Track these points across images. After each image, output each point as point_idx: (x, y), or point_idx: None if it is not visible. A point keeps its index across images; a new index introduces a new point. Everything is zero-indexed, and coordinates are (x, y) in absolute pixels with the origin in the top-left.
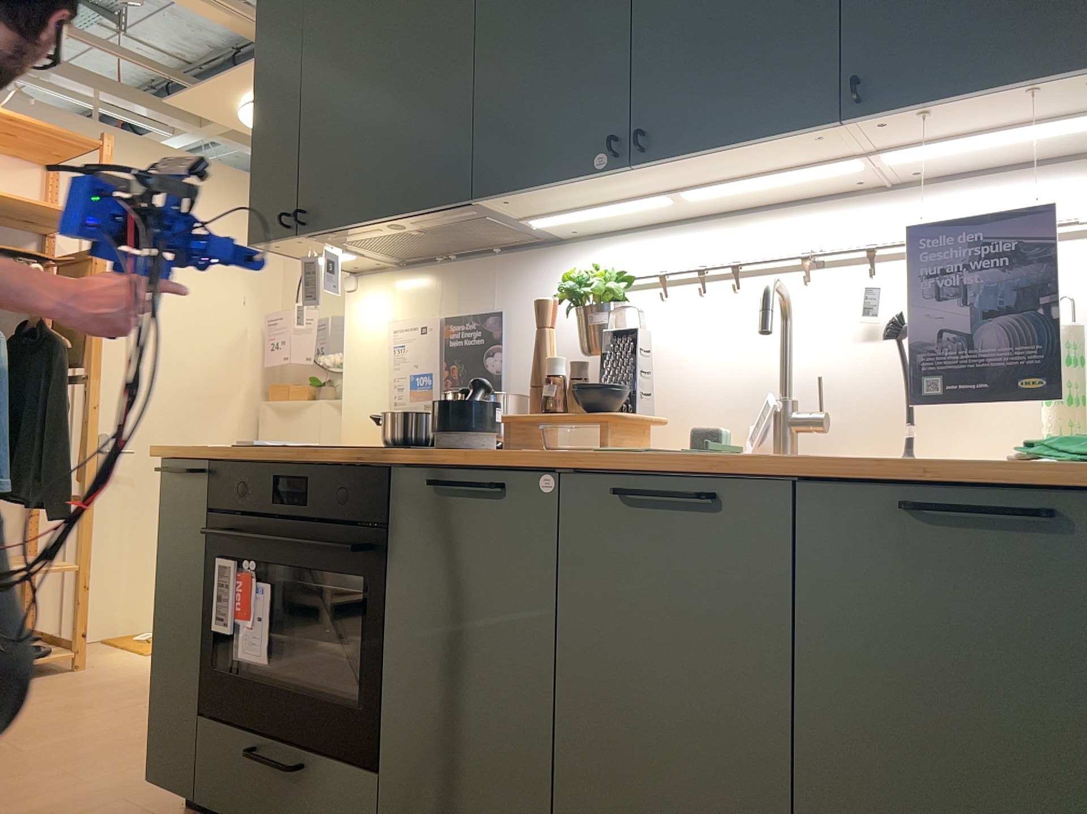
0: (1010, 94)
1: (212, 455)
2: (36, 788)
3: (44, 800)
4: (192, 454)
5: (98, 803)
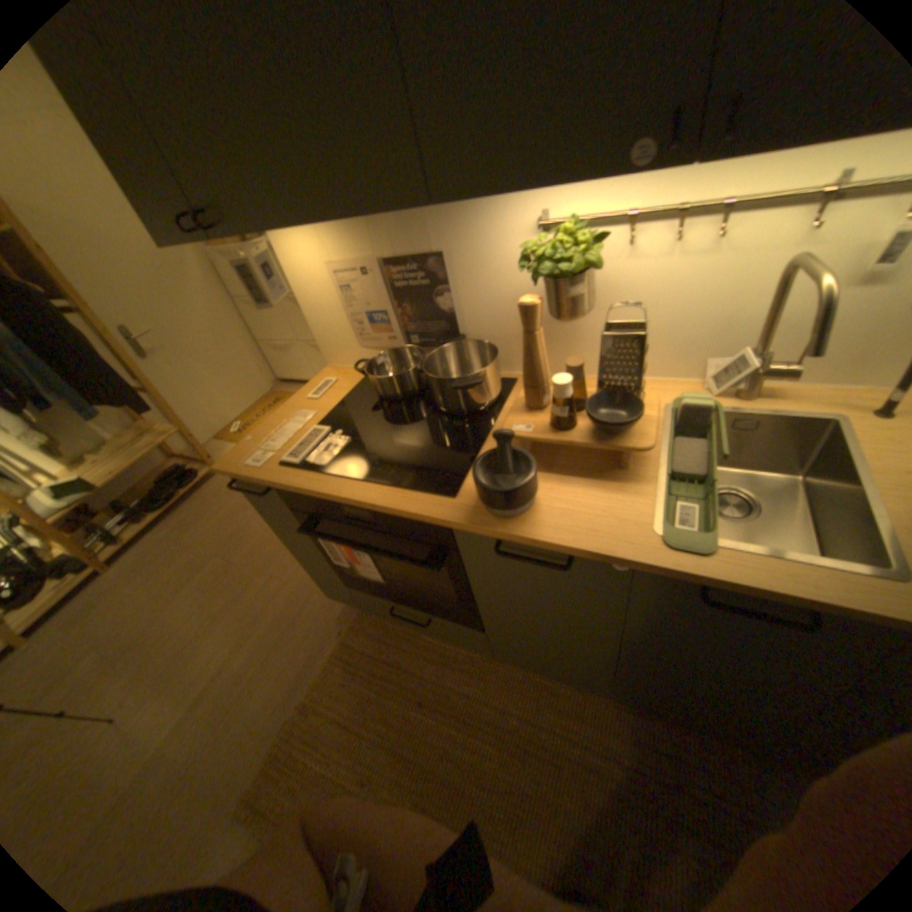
0: None
1: (267, 480)
2: (263, 596)
3: (274, 606)
4: (249, 481)
5: (302, 598)
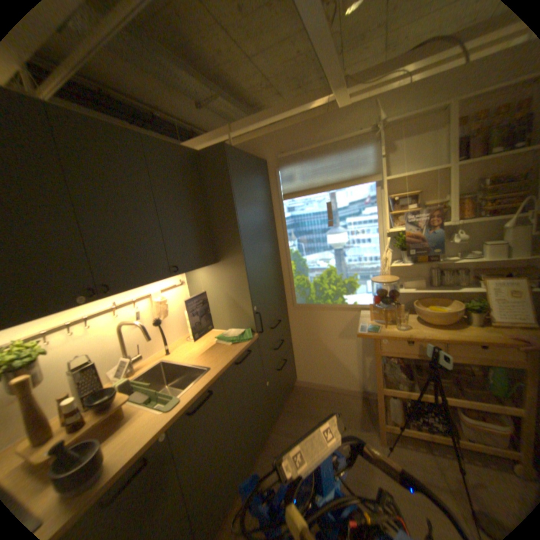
0: (197, 269)
1: None
2: None
3: None
4: None
5: None
